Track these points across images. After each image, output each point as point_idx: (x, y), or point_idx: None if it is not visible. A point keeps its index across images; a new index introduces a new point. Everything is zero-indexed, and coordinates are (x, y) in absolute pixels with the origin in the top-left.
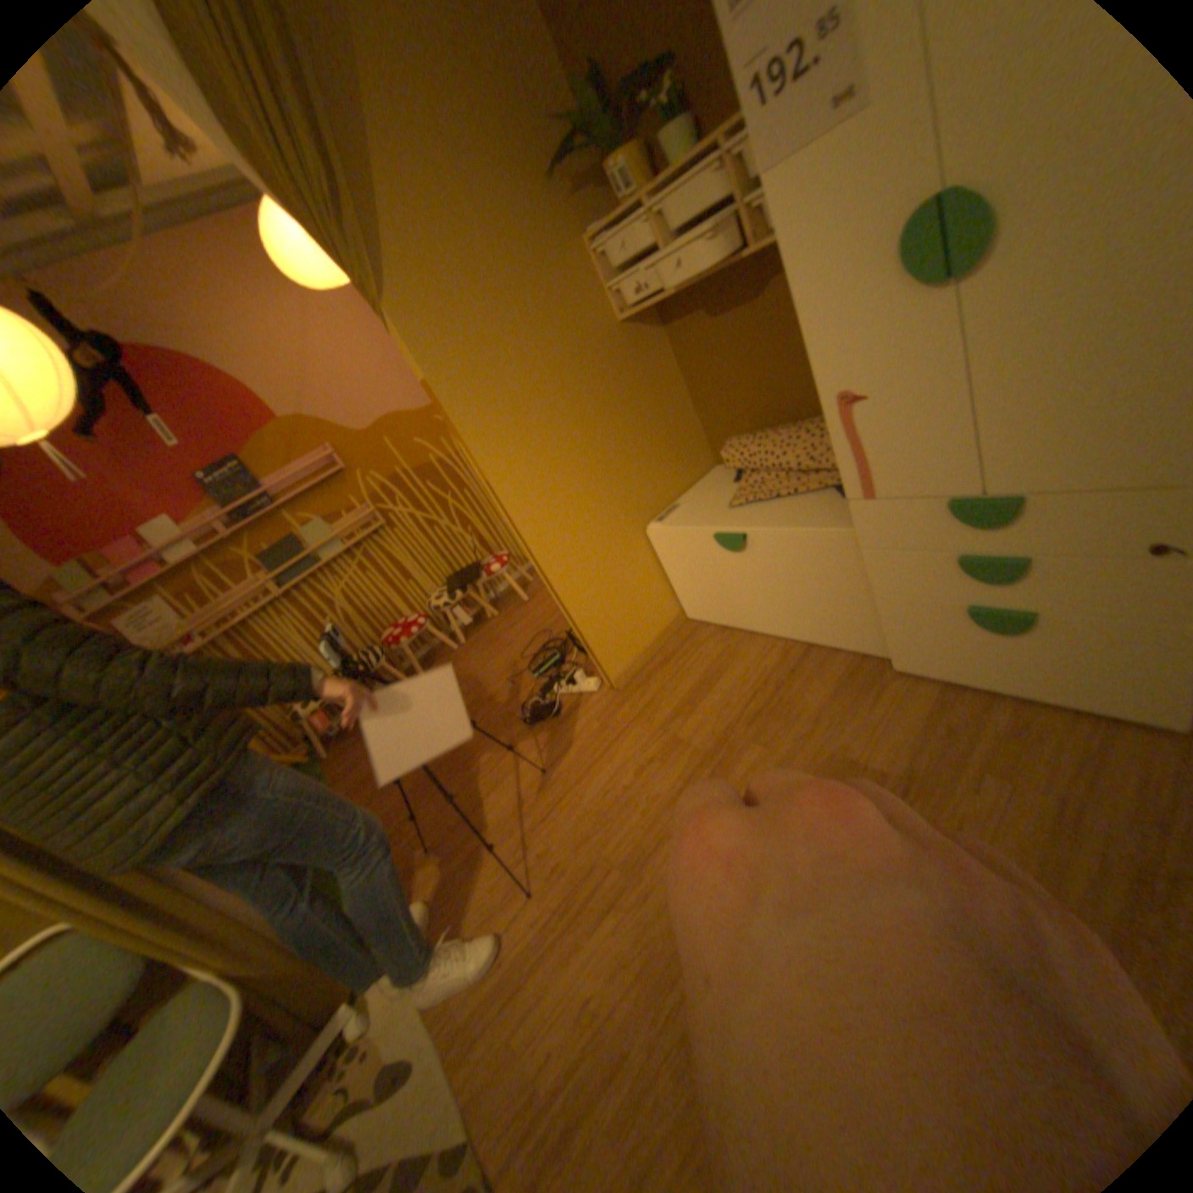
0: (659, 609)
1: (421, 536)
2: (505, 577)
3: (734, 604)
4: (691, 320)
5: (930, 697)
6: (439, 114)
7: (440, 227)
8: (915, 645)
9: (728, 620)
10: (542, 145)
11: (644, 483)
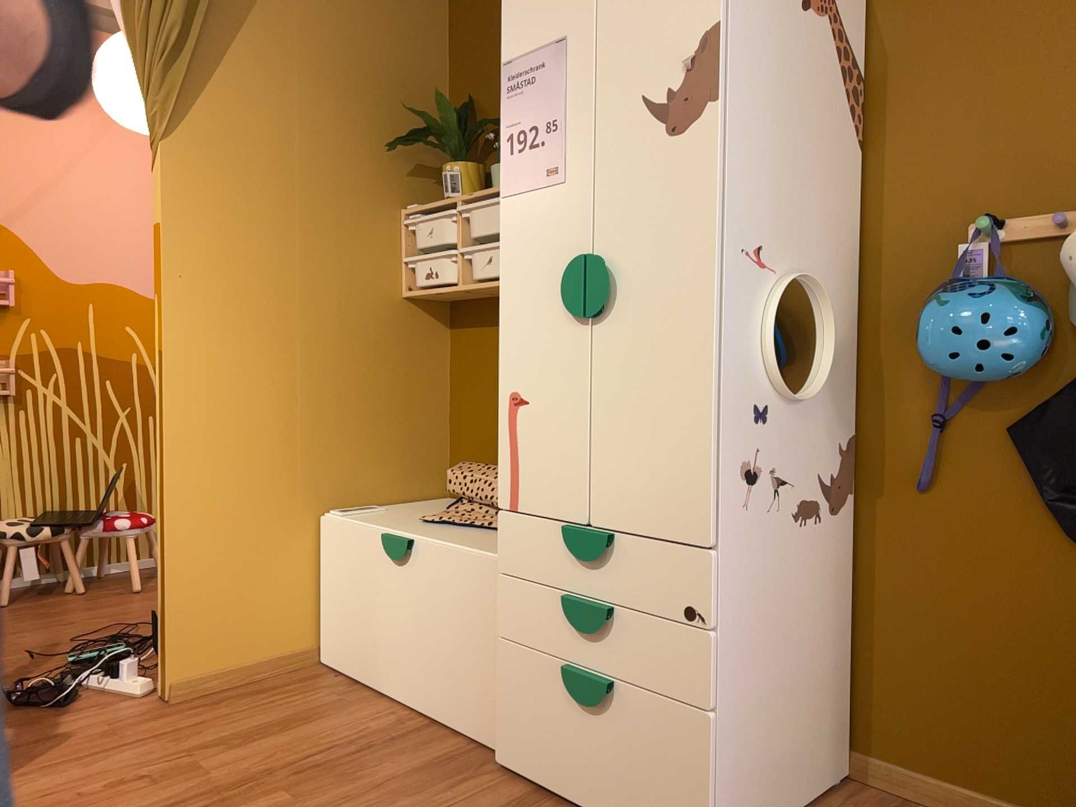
0: (286, 629)
1: (53, 441)
2: (128, 545)
3: (373, 648)
4: (474, 334)
5: (509, 799)
6: (316, 61)
7: (264, 128)
8: (518, 725)
9: (360, 675)
10: (400, 131)
11: (347, 466)
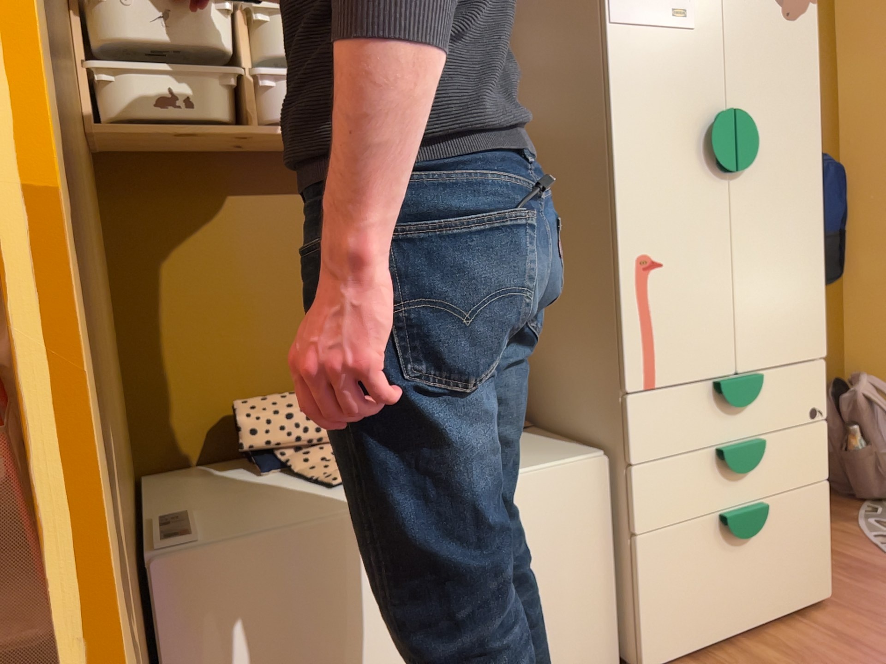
0: None
1: None
2: None
3: None
4: (173, 210)
5: None
6: None
7: None
8: (672, 610)
9: None
10: None
11: None
